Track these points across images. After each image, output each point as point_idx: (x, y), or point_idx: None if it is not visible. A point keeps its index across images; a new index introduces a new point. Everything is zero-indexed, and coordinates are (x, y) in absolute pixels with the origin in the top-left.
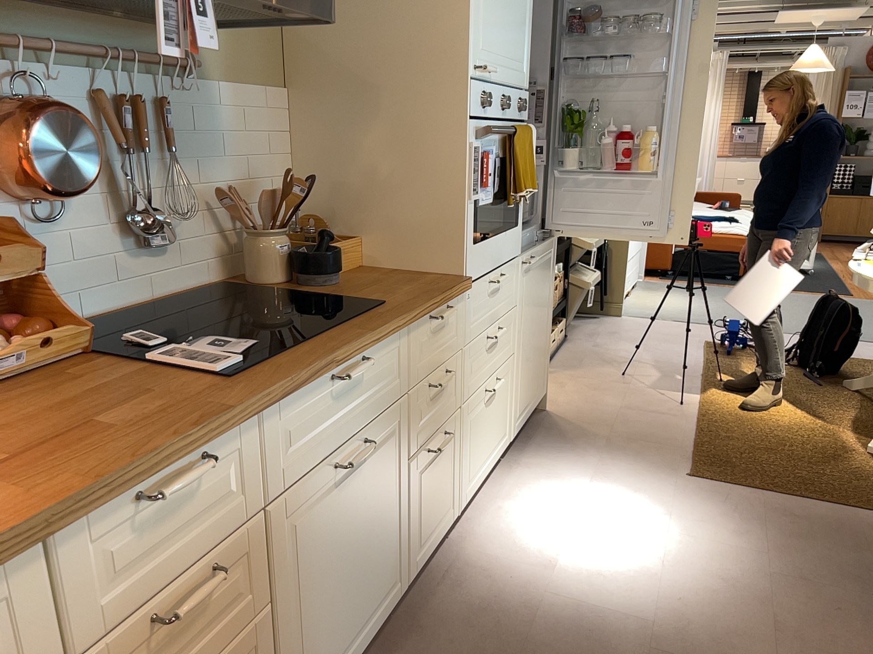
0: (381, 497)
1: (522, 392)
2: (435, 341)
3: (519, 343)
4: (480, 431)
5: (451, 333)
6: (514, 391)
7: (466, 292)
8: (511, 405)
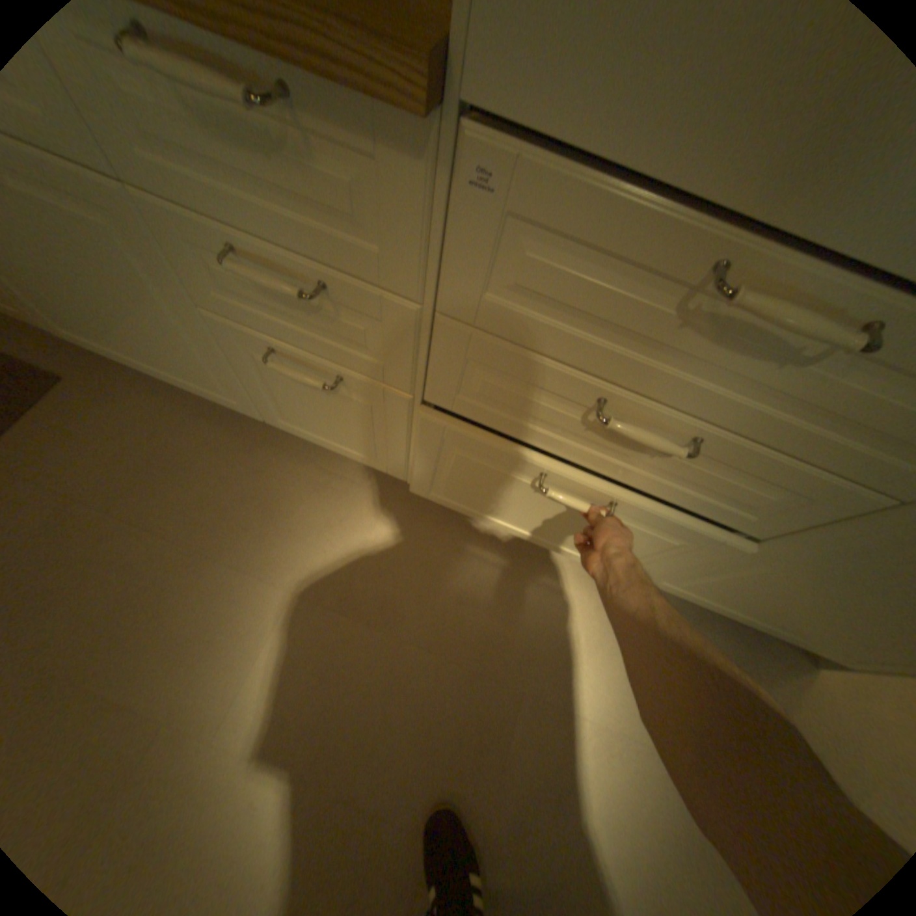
0: (118, 283)
1: (730, 588)
2: (225, 153)
3: (801, 548)
4: (504, 482)
5: (348, 214)
6: (697, 562)
7: (463, 146)
8: (661, 558)
